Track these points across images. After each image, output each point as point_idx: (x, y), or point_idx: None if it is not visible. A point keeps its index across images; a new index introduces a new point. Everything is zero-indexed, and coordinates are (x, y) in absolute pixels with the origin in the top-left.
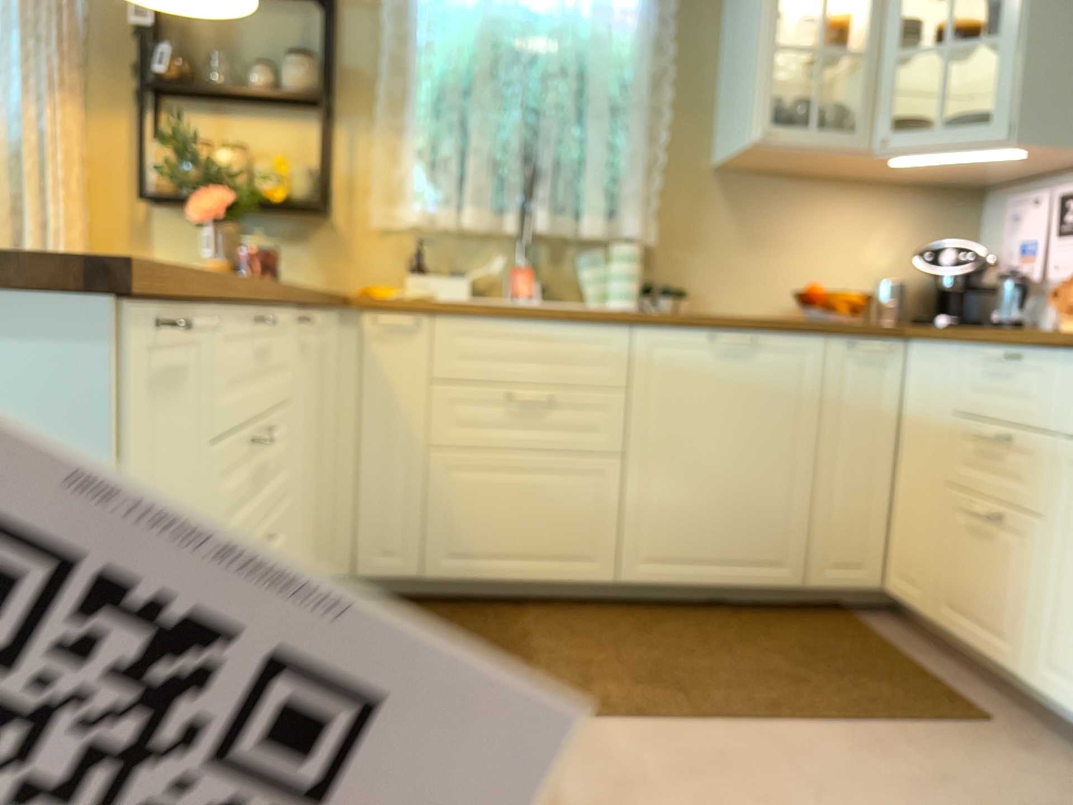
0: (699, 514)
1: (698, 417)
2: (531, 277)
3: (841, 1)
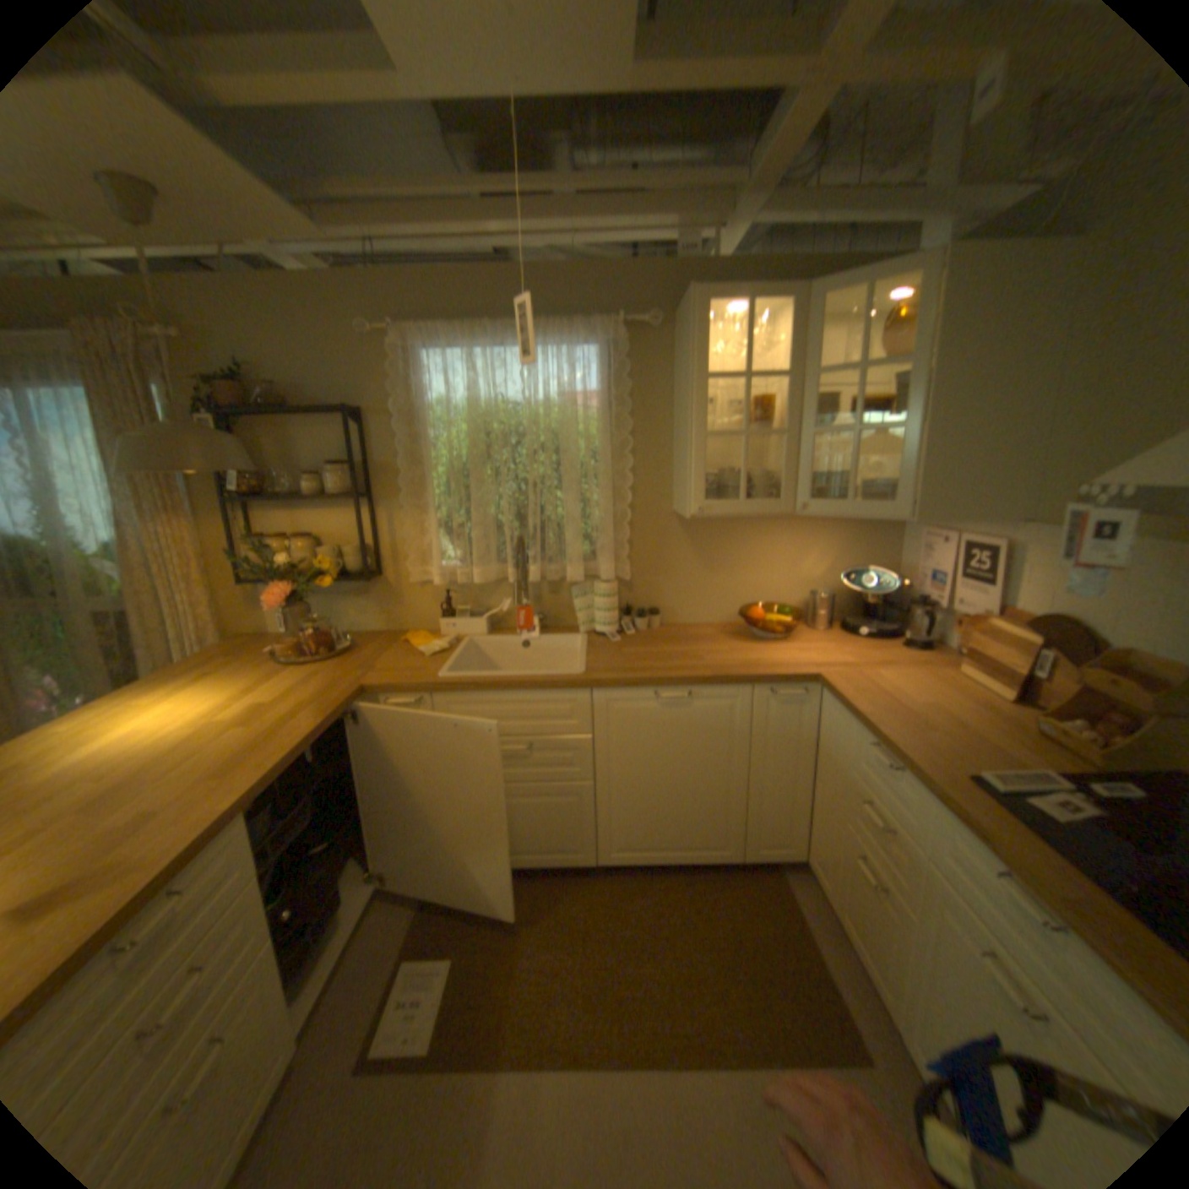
0: (654, 820)
1: (648, 752)
2: (536, 608)
3: (770, 374)
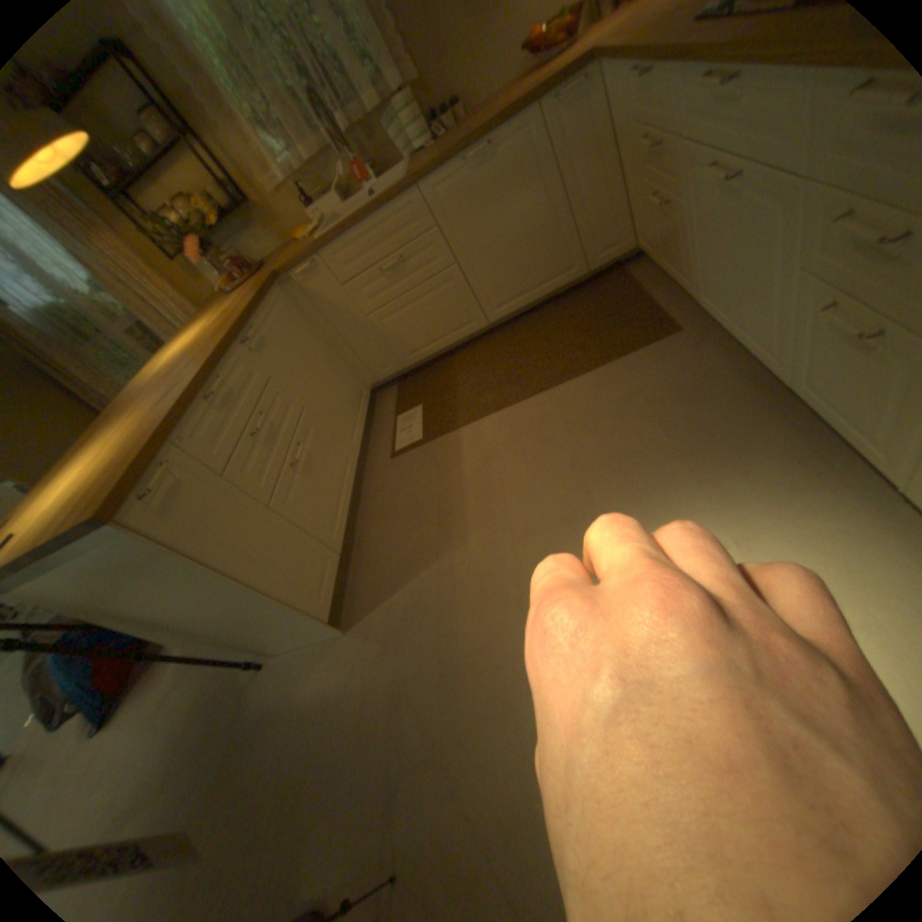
0: (512, 267)
1: (483, 214)
2: (366, 158)
3: None
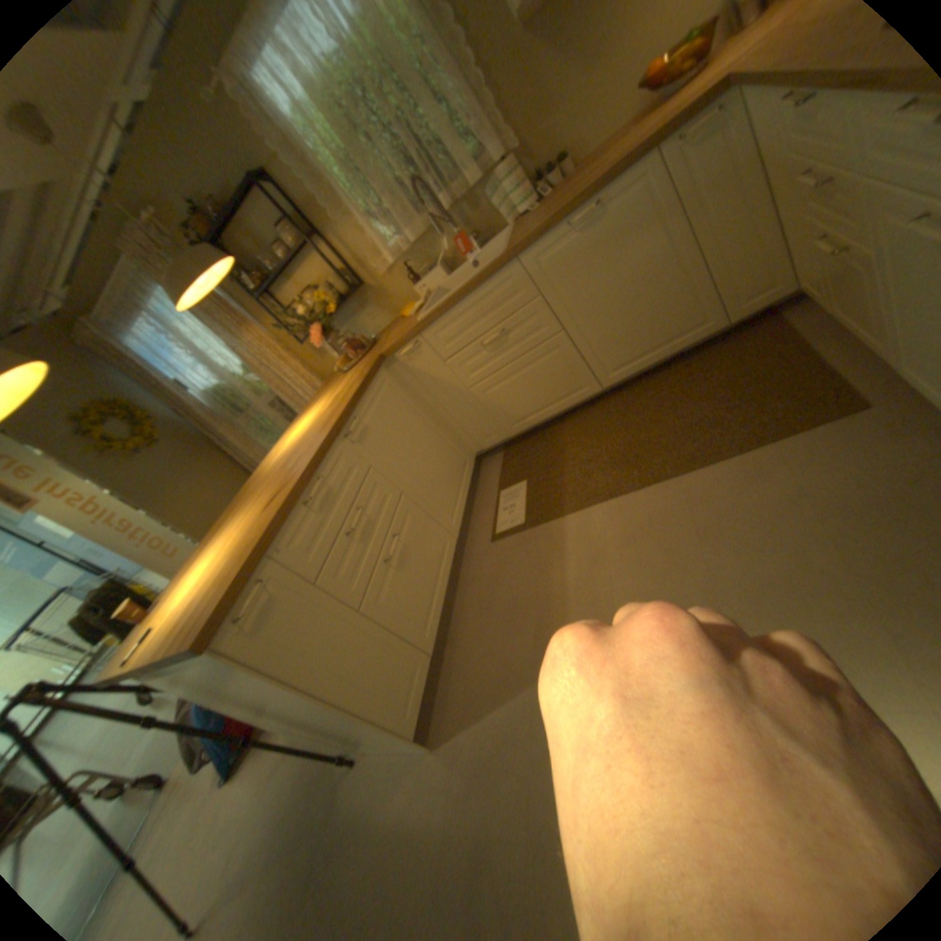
0: (629, 329)
1: (592, 278)
2: (470, 229)
3: None
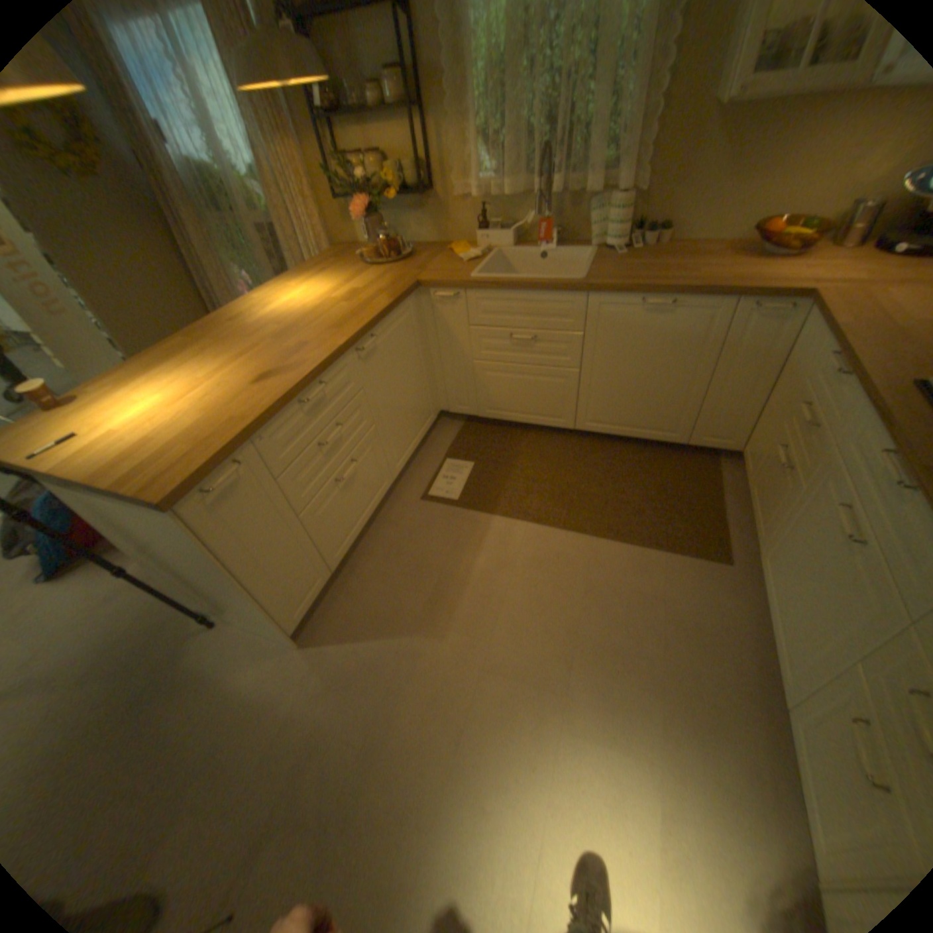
0: (622, 402)
1: (627, 350)
2: (556, 221)
3: None
